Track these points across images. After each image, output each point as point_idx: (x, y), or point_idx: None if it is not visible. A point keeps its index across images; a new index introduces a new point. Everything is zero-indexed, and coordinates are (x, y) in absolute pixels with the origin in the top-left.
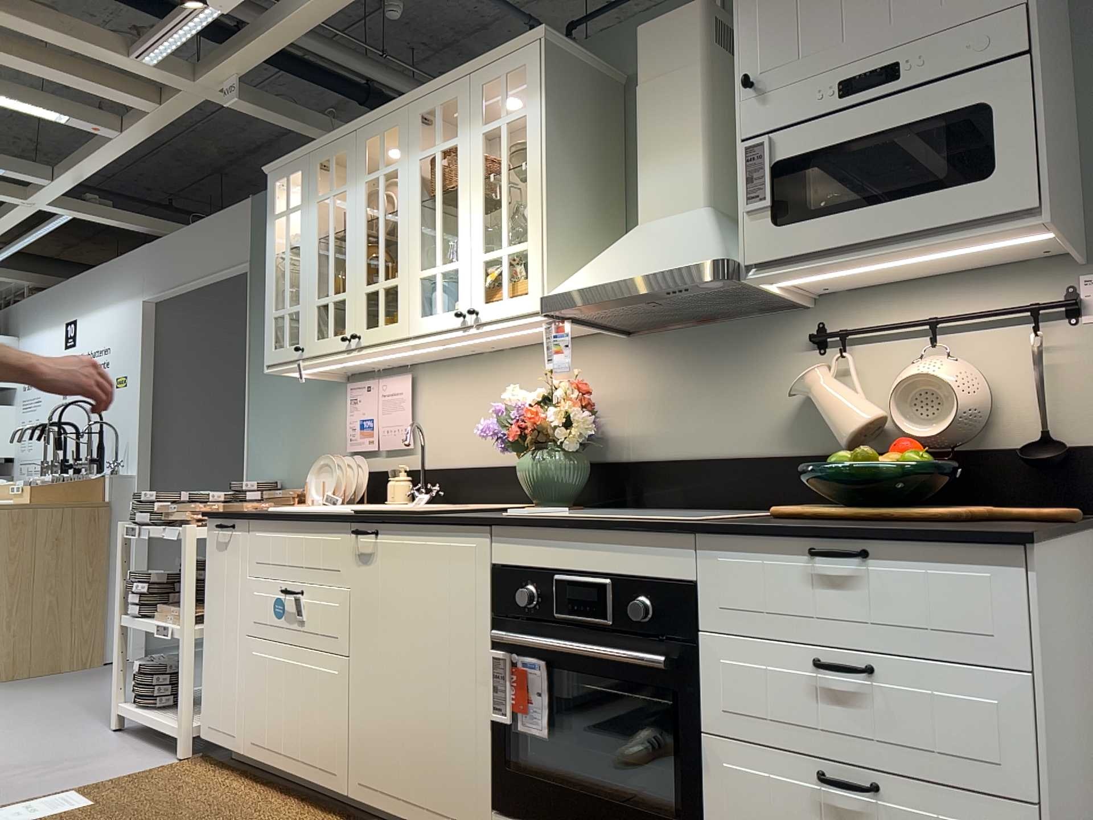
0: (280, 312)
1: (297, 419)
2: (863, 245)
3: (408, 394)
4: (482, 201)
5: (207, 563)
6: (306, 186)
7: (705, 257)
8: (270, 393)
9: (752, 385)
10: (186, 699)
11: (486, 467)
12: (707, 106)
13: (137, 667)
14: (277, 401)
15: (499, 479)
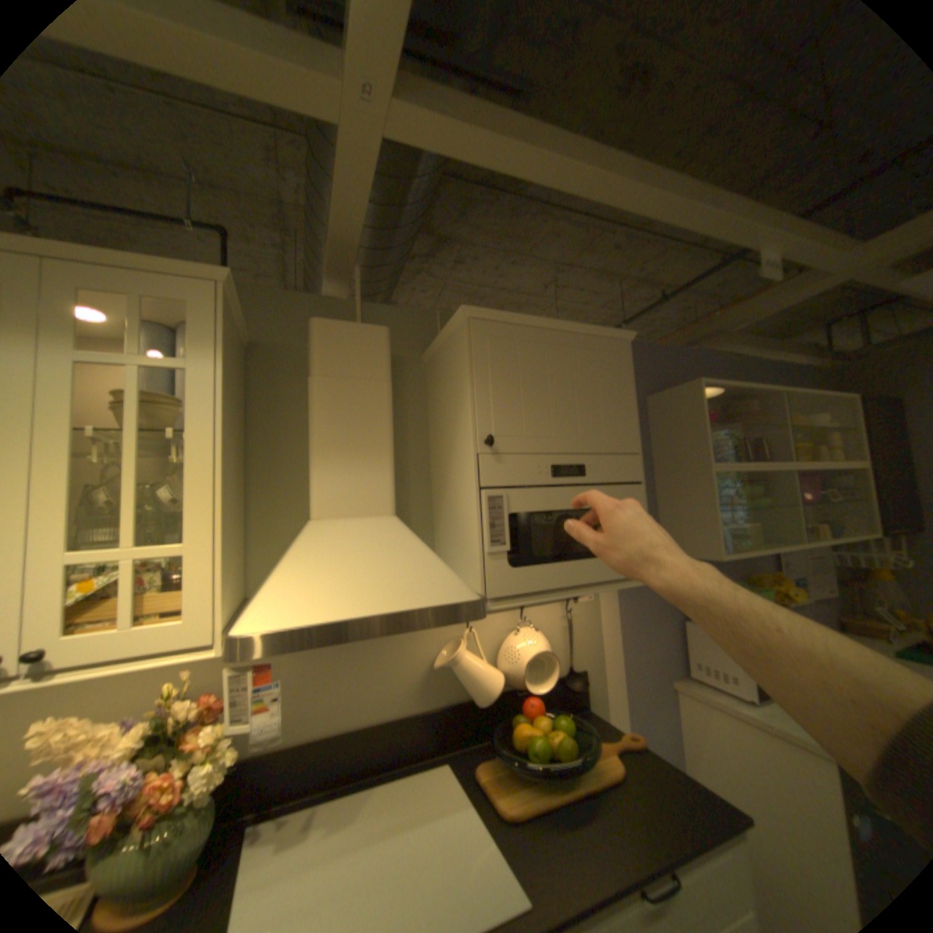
0: None
1: None
2: (565, 585)
3: None
4: (71, 466)
5: None
6: None
7: (461, 594)
8: None
9: (390, 655)
10: None
11: None
12: (393, 422)
13: None
14: None
15: None
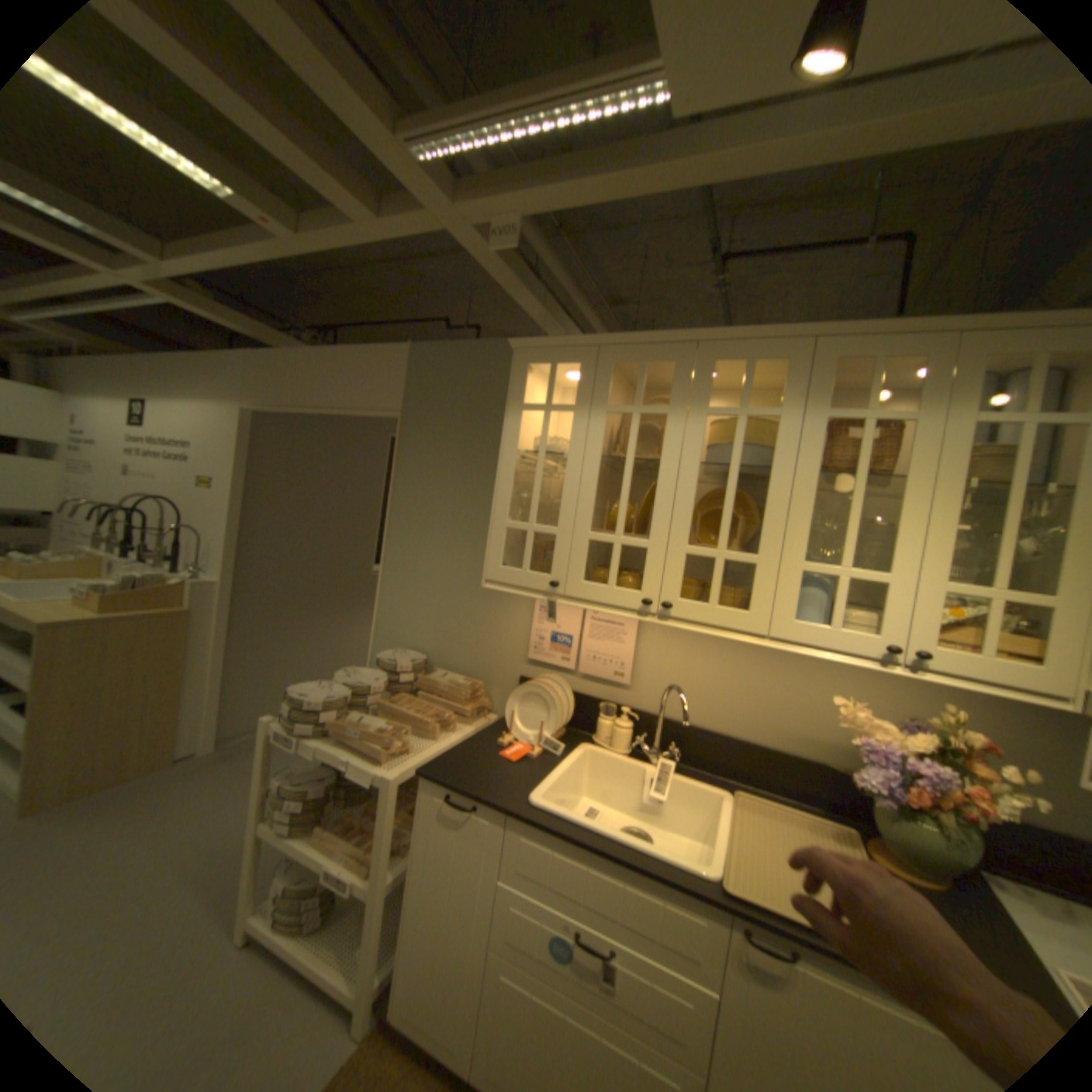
0: (519, 525)
1: (455, 599)
2: None
3: (633, 629)
4: (961, 513)
5: (416, 829)
6: (588, 384)
7: None
8: (417, 559)
9: None
10: (370, 976)
11: (743, 742)
12: None
13: (276, 887)
14: (427, 571)
15: (763, 762)
